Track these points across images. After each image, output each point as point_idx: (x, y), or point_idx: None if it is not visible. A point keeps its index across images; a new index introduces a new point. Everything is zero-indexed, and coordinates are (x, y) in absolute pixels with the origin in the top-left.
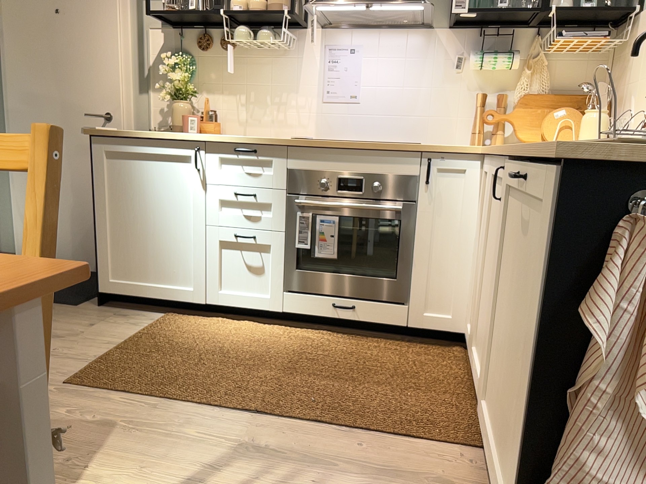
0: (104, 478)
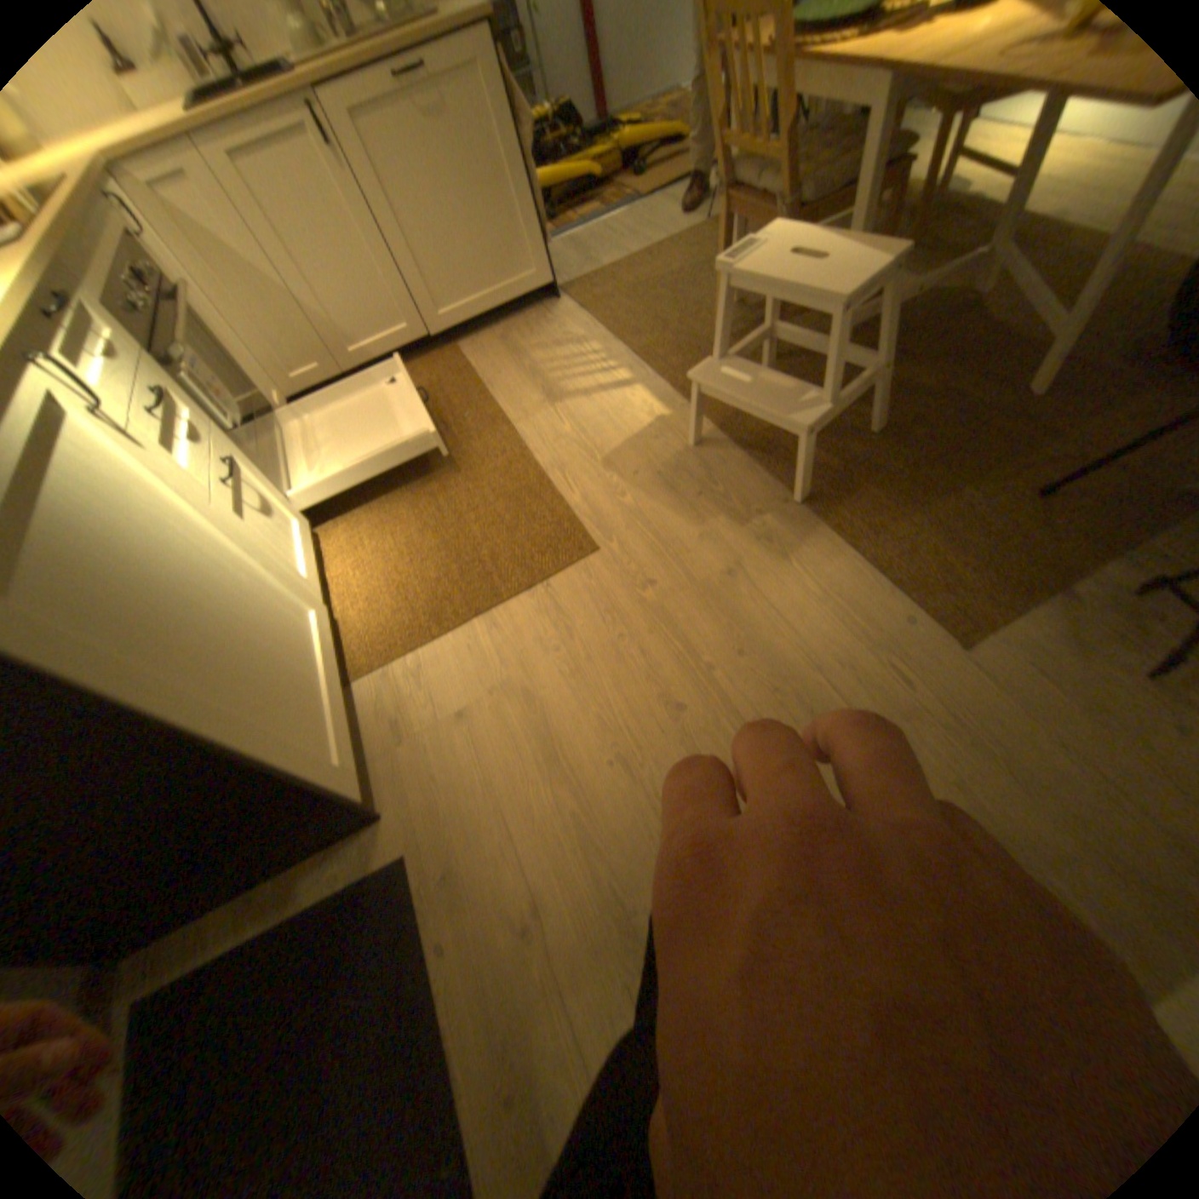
0: (642, 418)
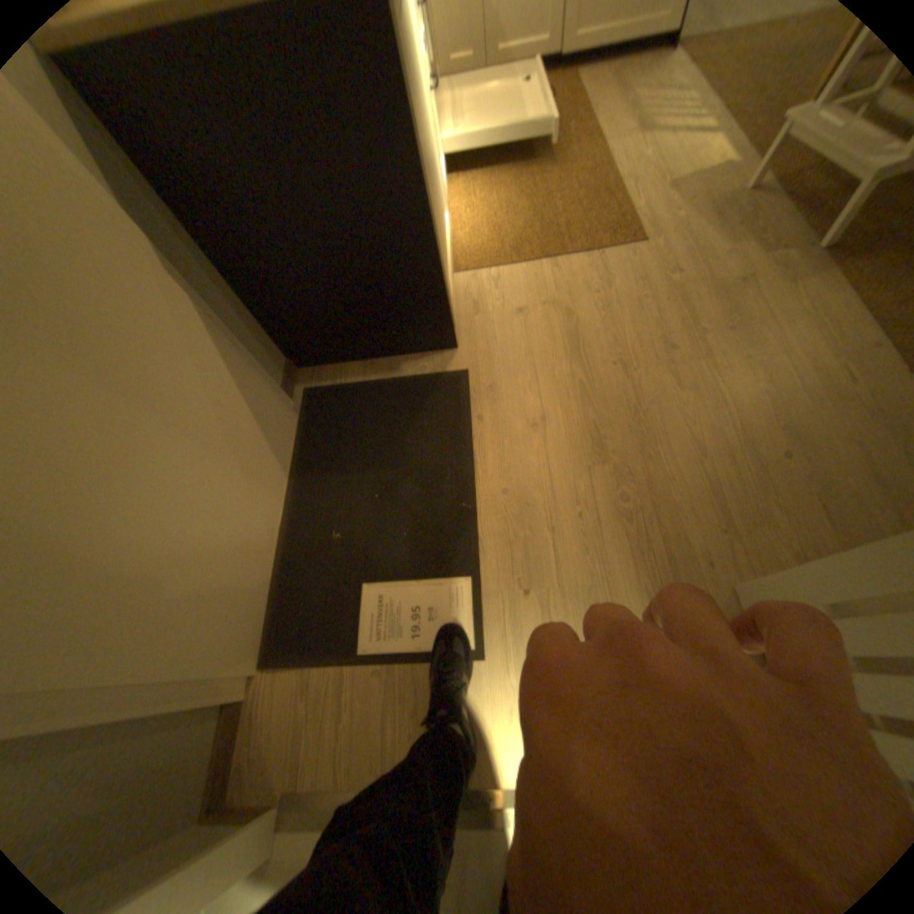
0: (714, 158)
